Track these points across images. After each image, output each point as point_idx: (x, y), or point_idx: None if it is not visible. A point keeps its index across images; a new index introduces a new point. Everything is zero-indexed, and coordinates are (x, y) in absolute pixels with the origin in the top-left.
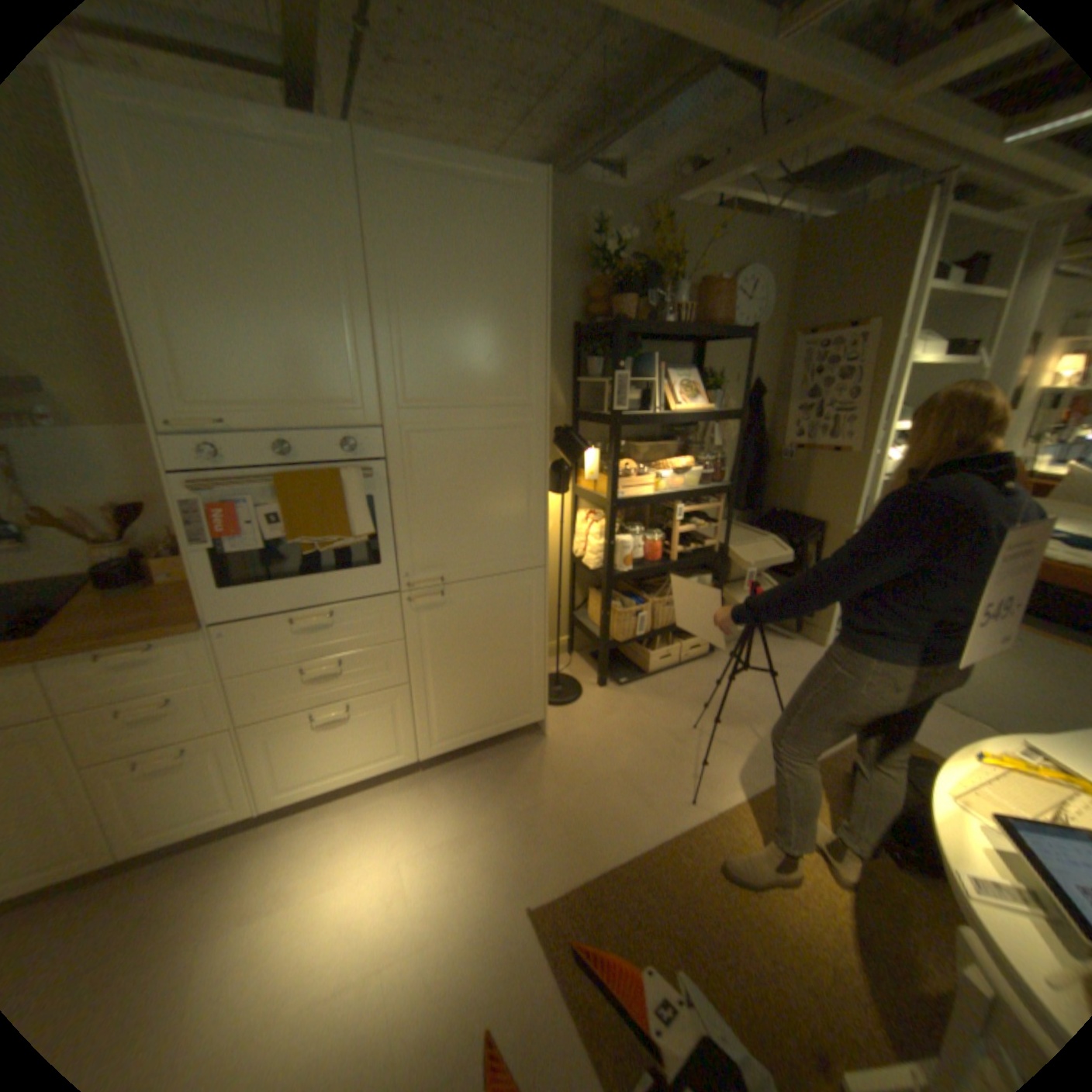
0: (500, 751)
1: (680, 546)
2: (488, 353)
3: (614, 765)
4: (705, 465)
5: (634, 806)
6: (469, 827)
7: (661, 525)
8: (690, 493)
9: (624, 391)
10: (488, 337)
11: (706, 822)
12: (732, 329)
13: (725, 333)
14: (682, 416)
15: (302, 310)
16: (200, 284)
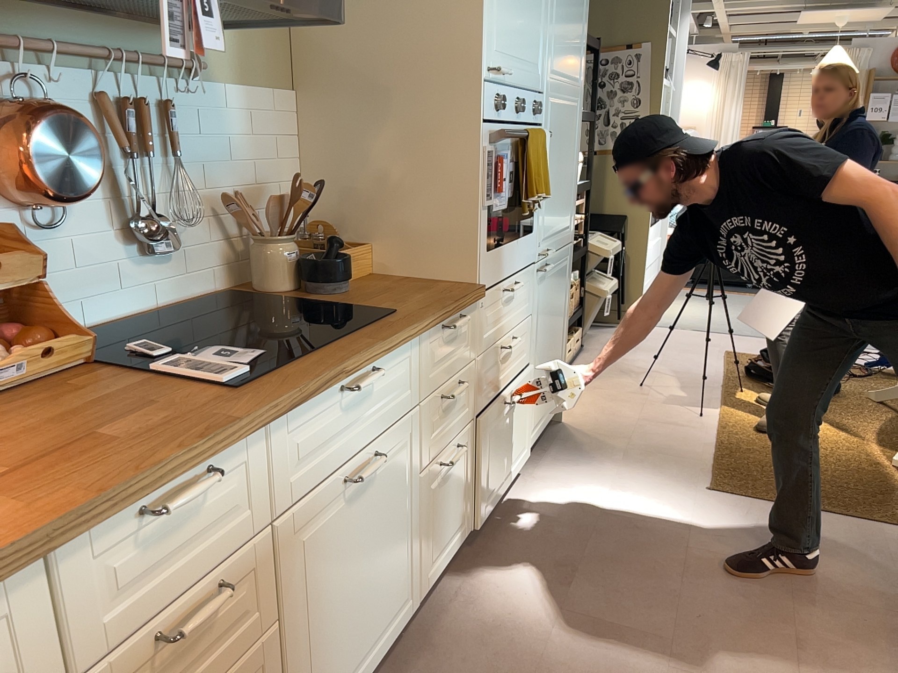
0: (548, 440)
1: None
2: (575, 37)
3: (630, 417)
4: None
5: (674, 428)
6: (607, 478)
7: None
8: None
9: None
10: (575, 23)
11: (717, 419)
12: None
13: None
14: None
15: None
16: None
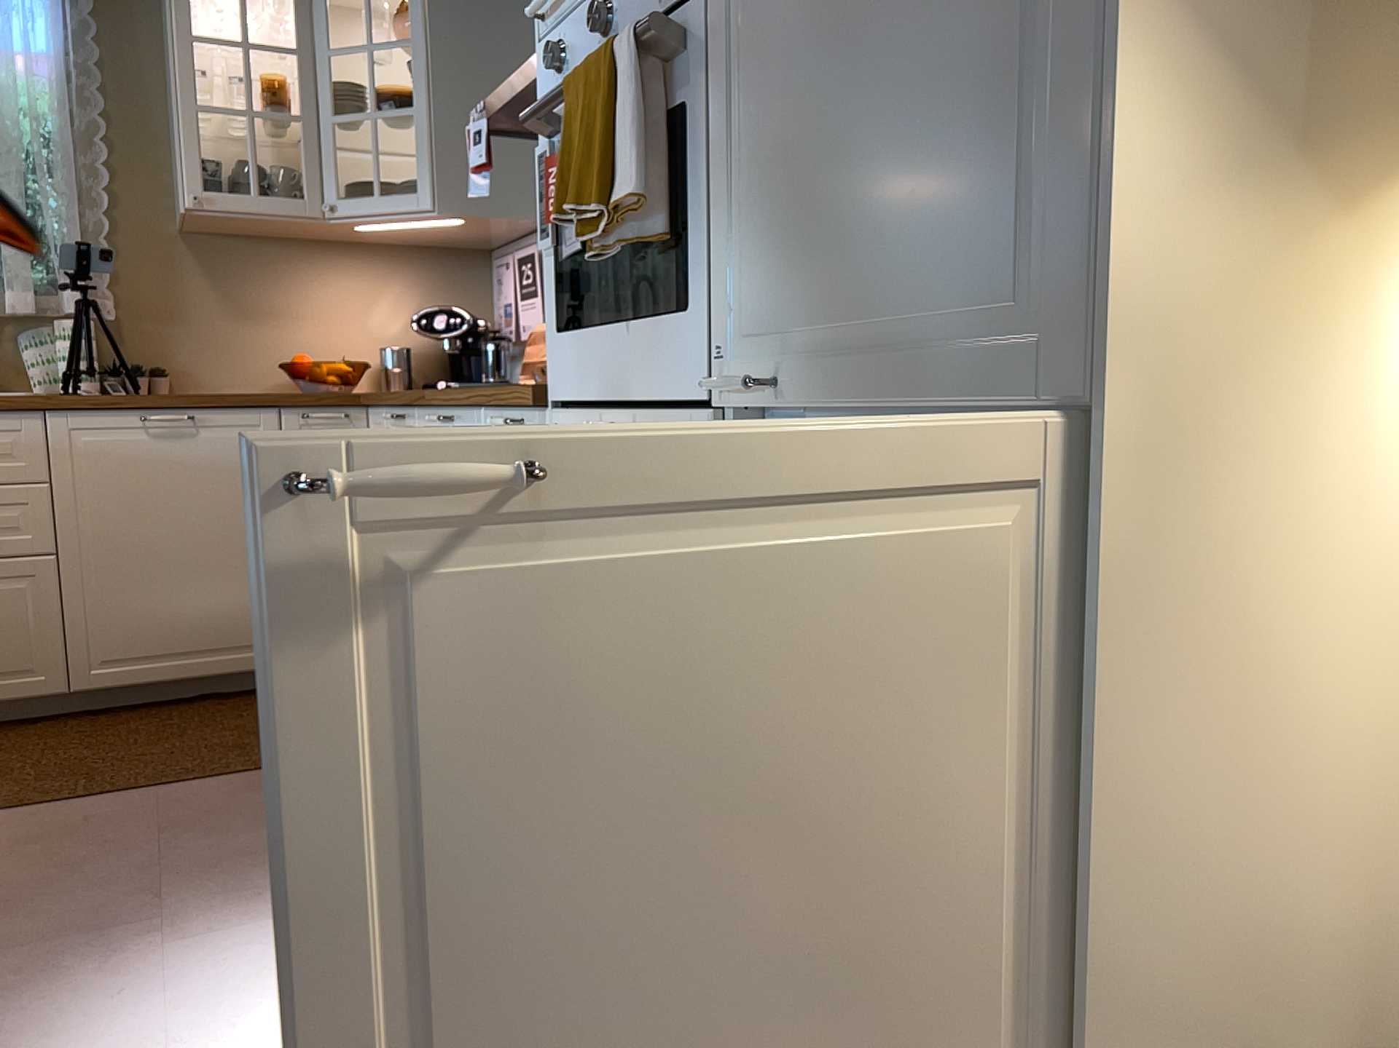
0: None
1: None
2: None
3: None
4: None
5: None
6: None
7: None
8: None
9: None
10: None
11: None
12: None
13: None
14: None
15: None
16: None
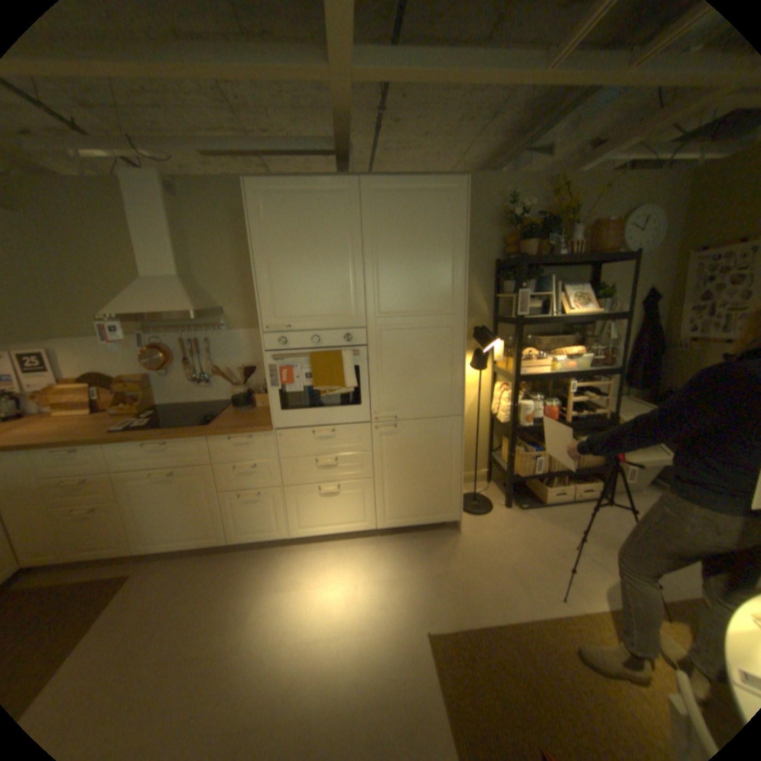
0: (429, 536)
1: (578, 413)
2: (428, 285)
3: (507, 562)
4: (596, 353)
5: (517, 592)
6: (401, 576)
7: (561, 396)
8: (583, 373)
9: (529, 302)
10: (428, 276)
11: (573, 618)
12: (620, 254)
13: (616, 257)
14: (574, 318)
15: (330, 270)
16: (286, 263)
